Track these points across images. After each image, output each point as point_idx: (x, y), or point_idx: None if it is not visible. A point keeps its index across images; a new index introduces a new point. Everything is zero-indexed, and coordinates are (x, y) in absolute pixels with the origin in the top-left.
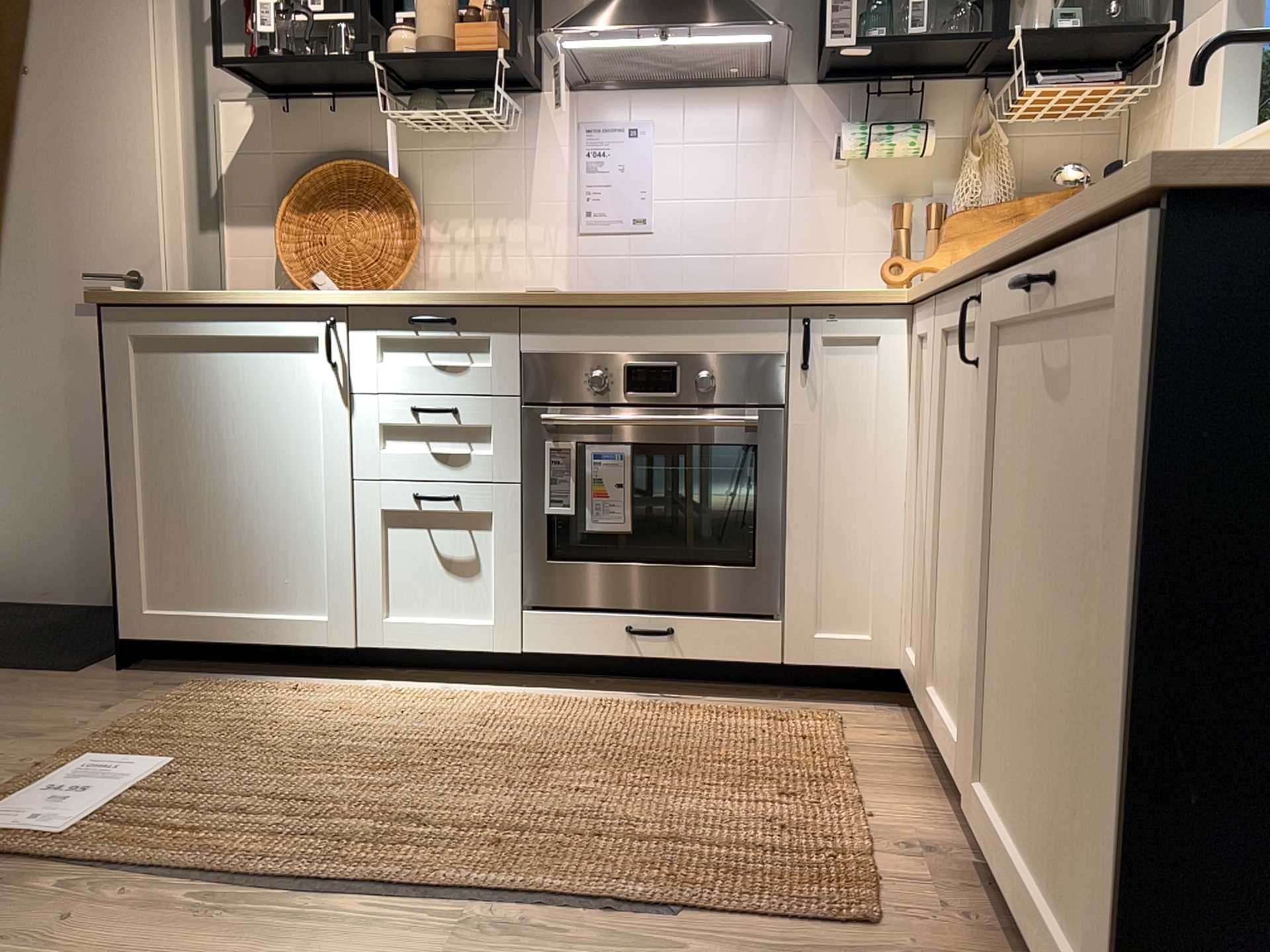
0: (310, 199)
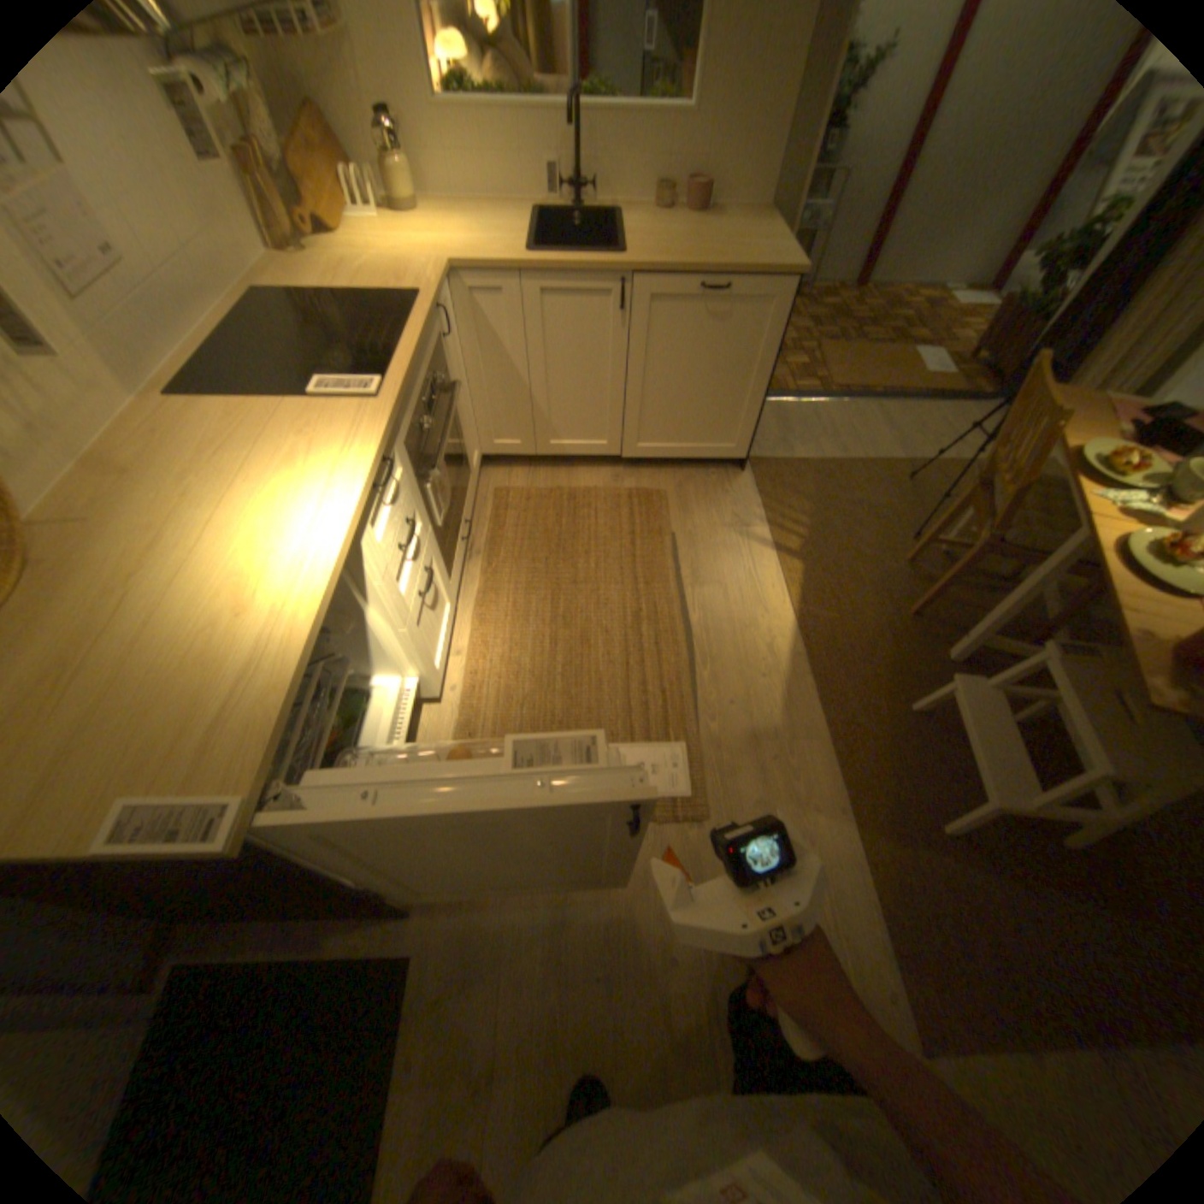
0: None
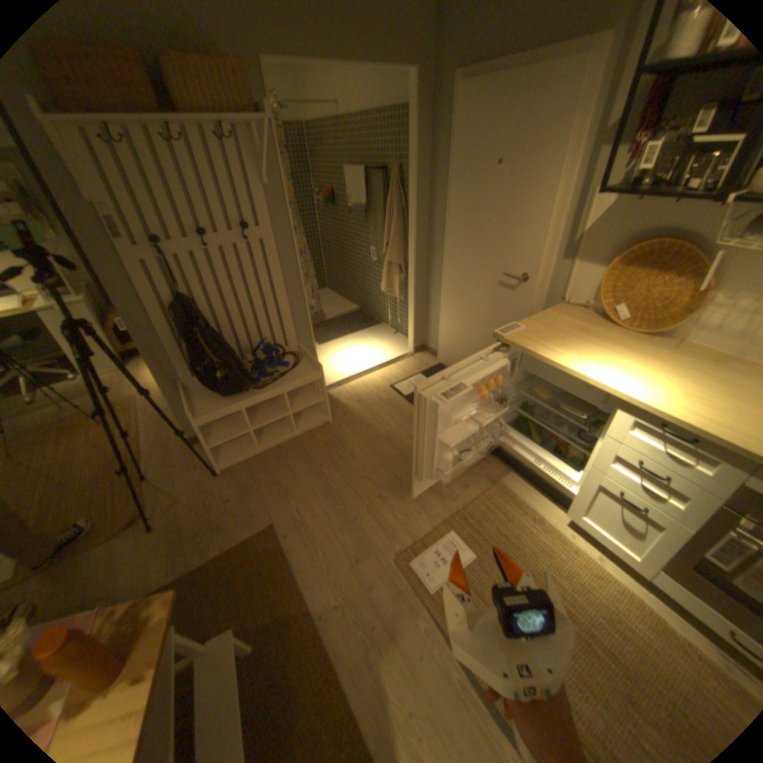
0: (635, 256)
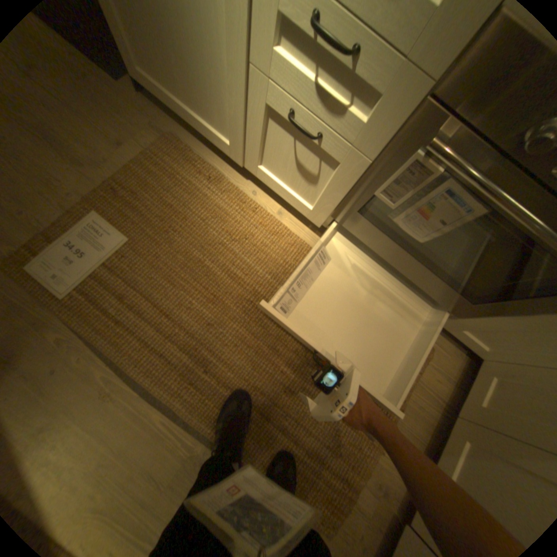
0: None
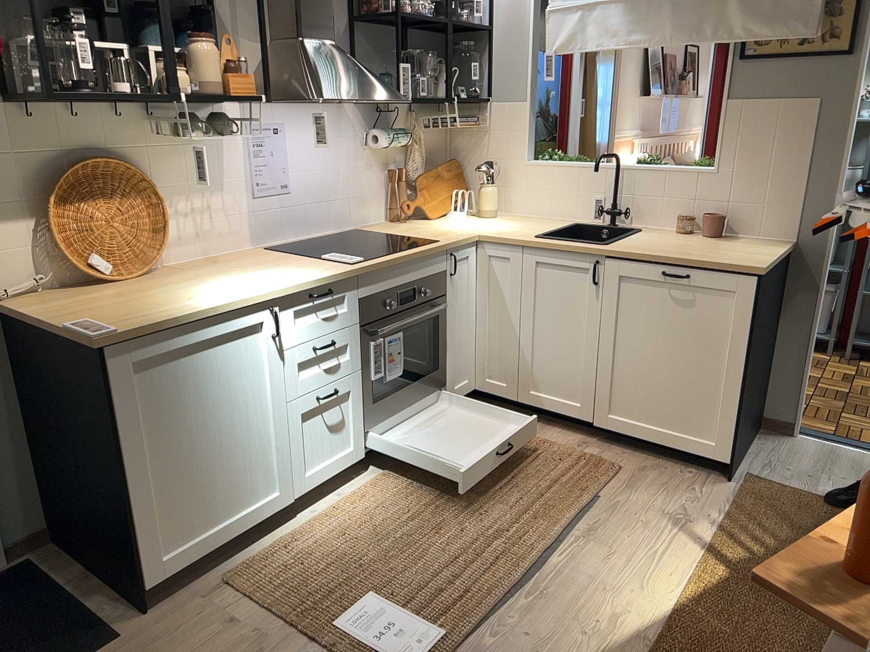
0: (66, 193)
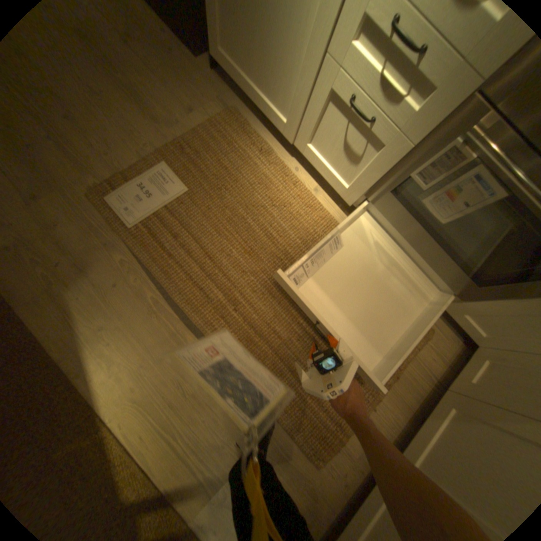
0: None
